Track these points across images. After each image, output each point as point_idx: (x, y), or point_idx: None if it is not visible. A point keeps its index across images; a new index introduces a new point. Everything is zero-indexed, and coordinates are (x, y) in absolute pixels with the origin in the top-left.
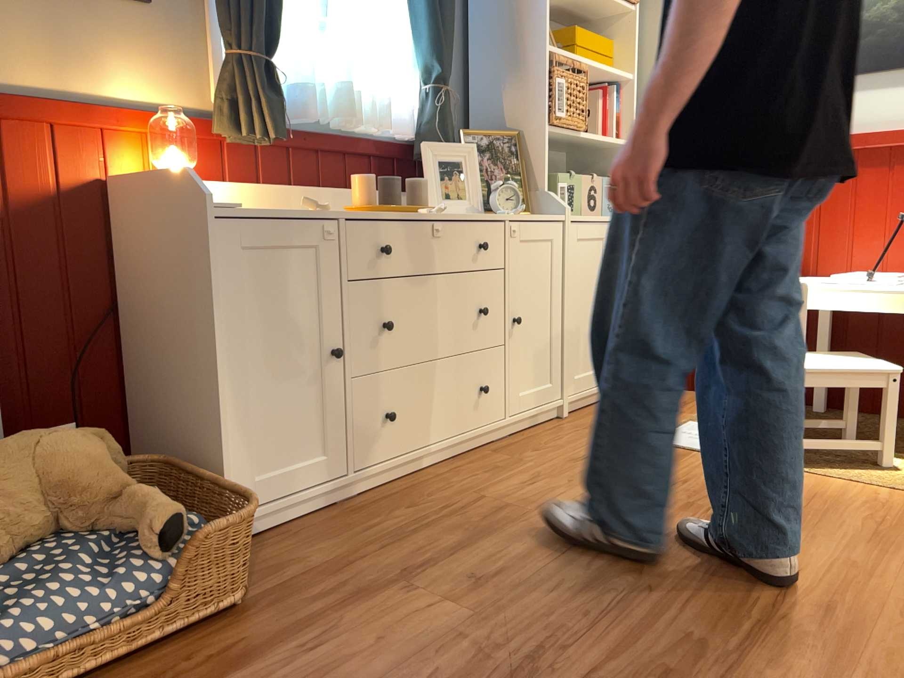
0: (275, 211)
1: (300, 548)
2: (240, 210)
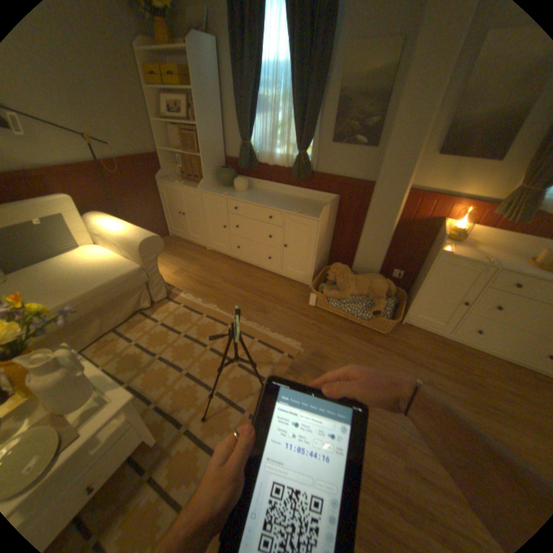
0: (473, 256)
1: (414, 337)
2: (457, 252)
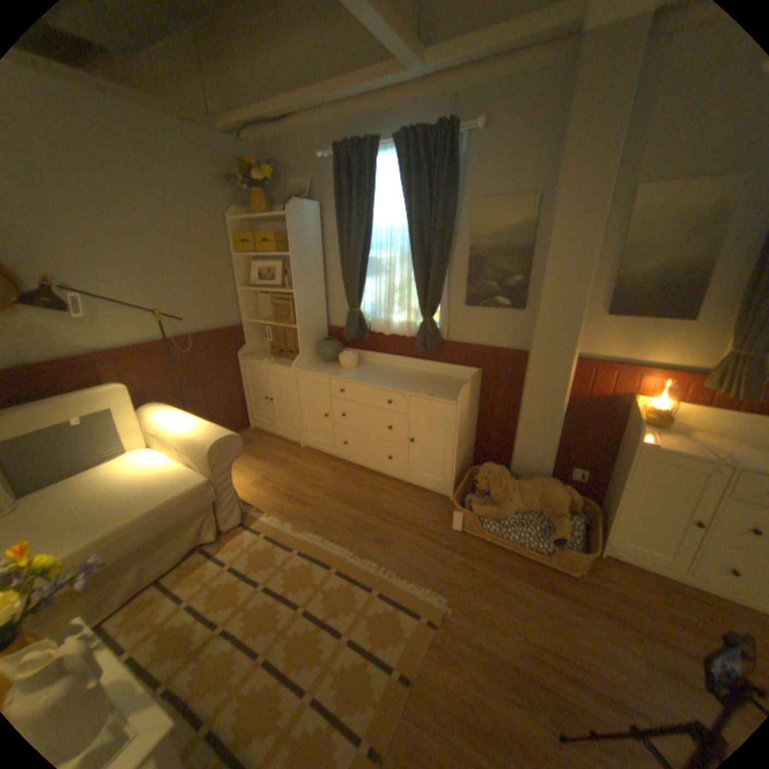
0: (691, 450)
1: (627, 583)
2: (666, 445)
